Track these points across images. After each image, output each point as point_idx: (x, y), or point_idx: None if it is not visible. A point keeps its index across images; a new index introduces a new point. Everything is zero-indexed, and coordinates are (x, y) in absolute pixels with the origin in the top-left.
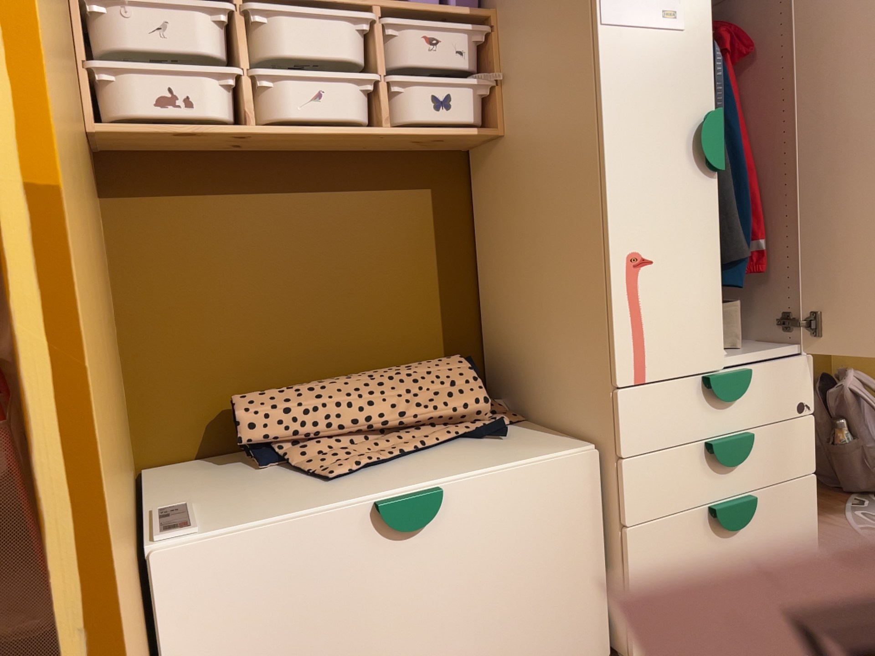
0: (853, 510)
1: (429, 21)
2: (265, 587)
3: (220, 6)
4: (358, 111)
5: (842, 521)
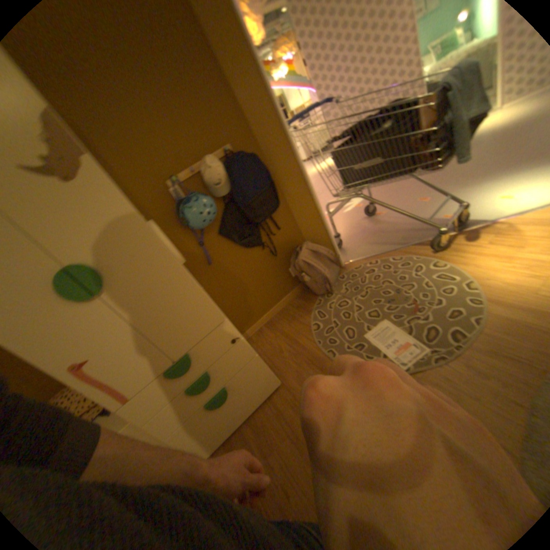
0: (314, 313)
1: None
2: None
3: None
4: None
5: (308, 322)
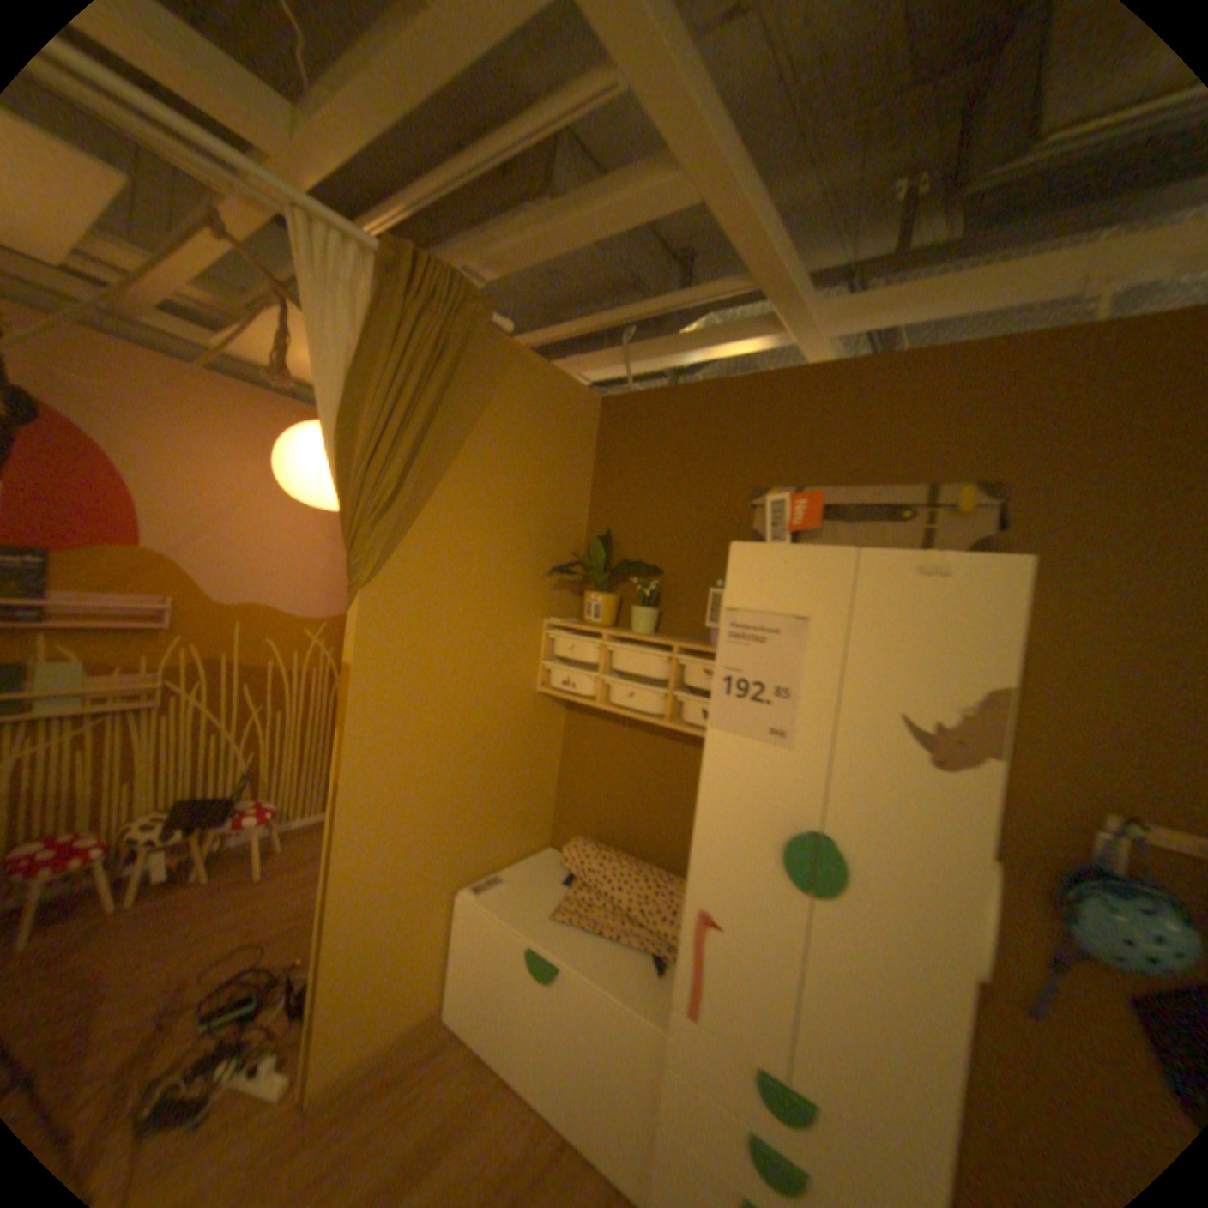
0: None
1: (701, 662)
2: (483, 945)
3: (592, 641)
4: (652, 707)
5: None
